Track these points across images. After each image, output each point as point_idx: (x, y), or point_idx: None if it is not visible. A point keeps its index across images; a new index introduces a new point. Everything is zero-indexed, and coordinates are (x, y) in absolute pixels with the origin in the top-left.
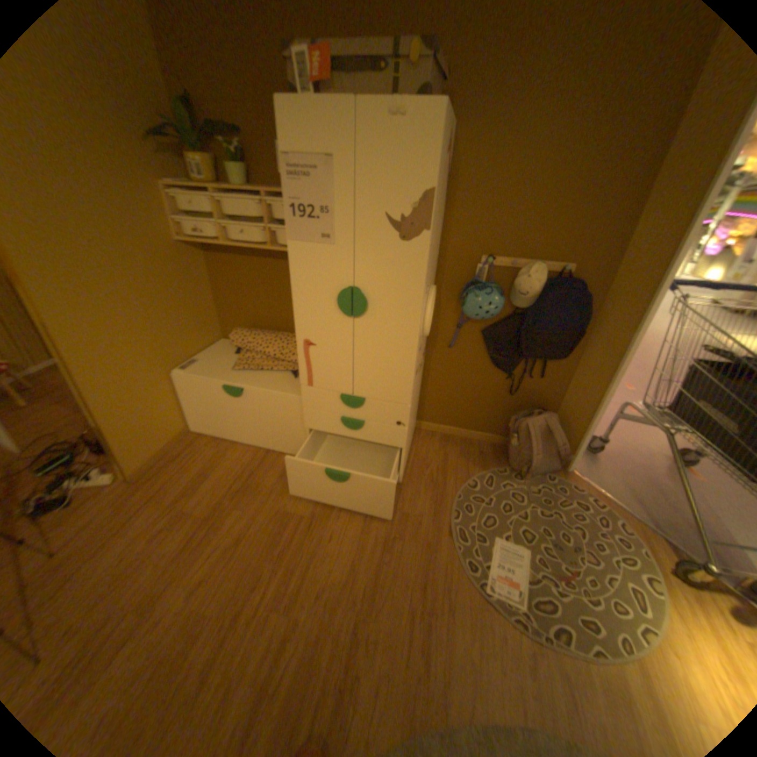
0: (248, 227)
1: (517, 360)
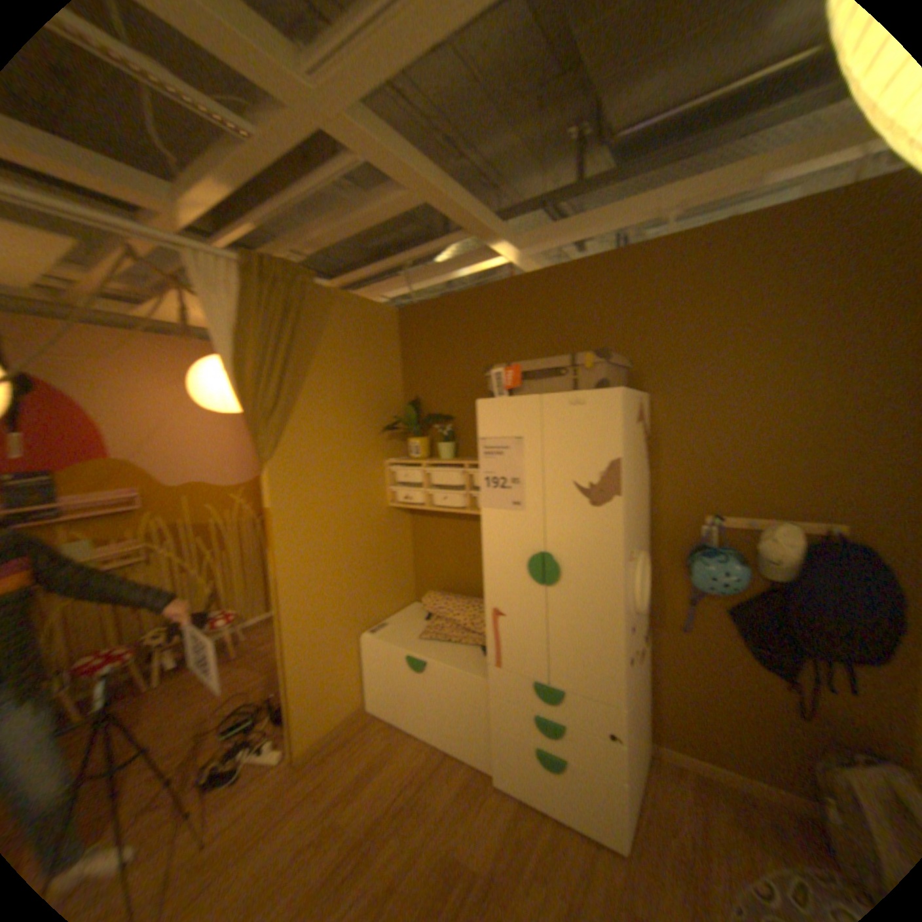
0: (451, 494)
1: (798, 659)
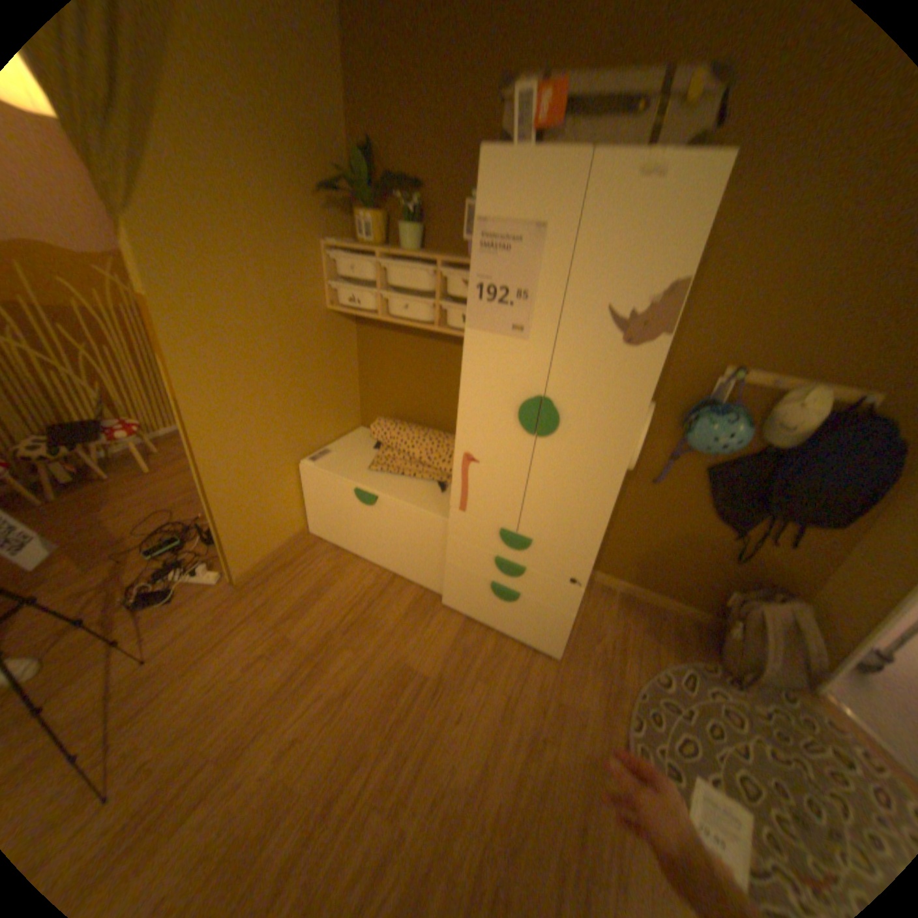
0: (416, 303)
1: (759, 517)
